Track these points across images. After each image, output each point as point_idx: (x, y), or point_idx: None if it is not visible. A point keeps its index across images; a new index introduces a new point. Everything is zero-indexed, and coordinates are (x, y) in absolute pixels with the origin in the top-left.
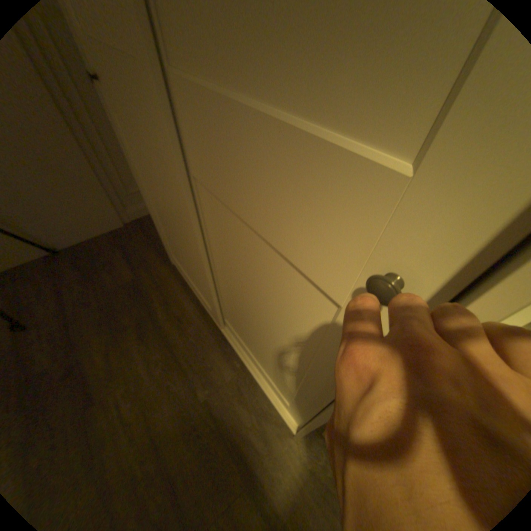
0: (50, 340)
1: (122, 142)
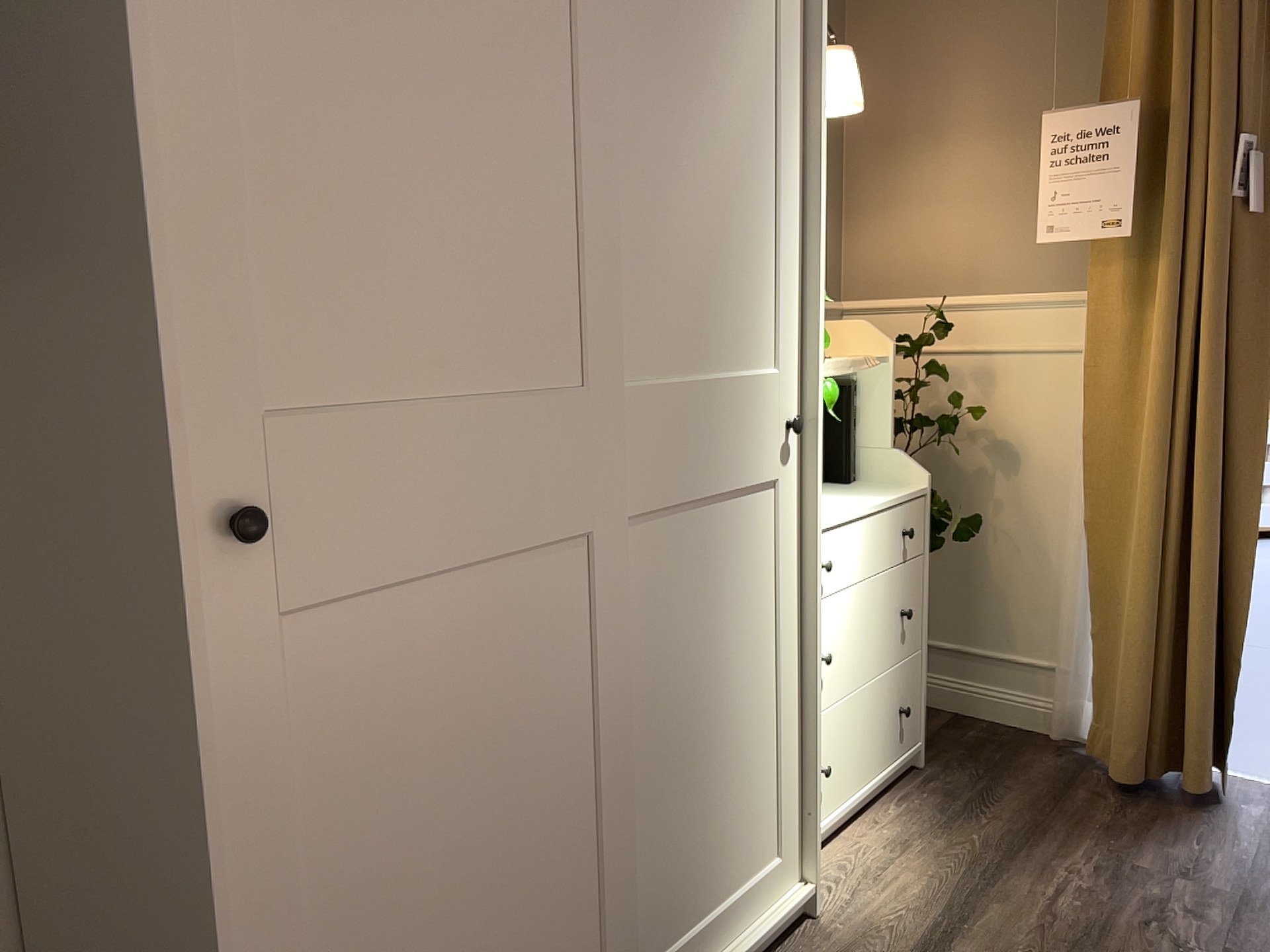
0: None
1: (268, 704)
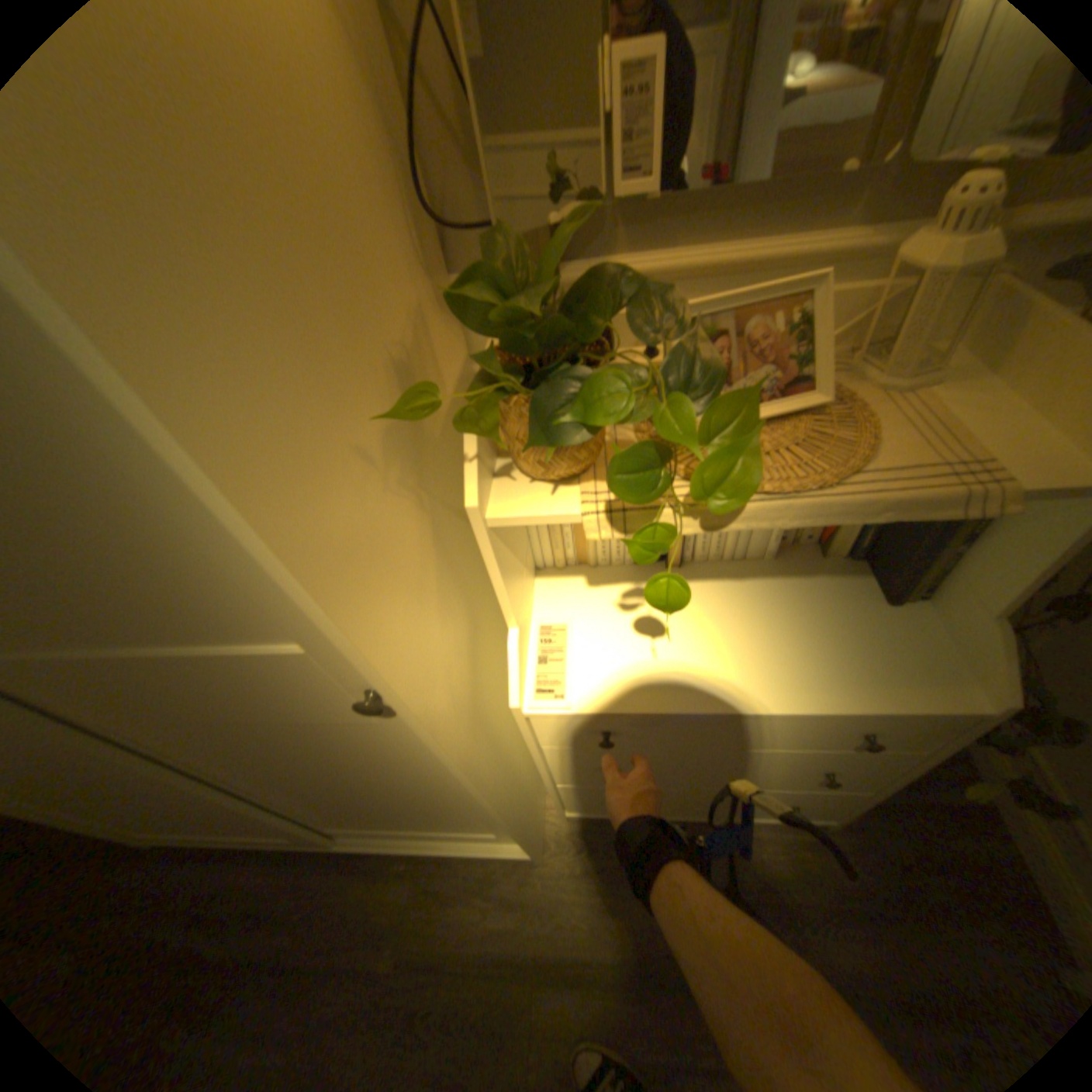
0: None
1: None
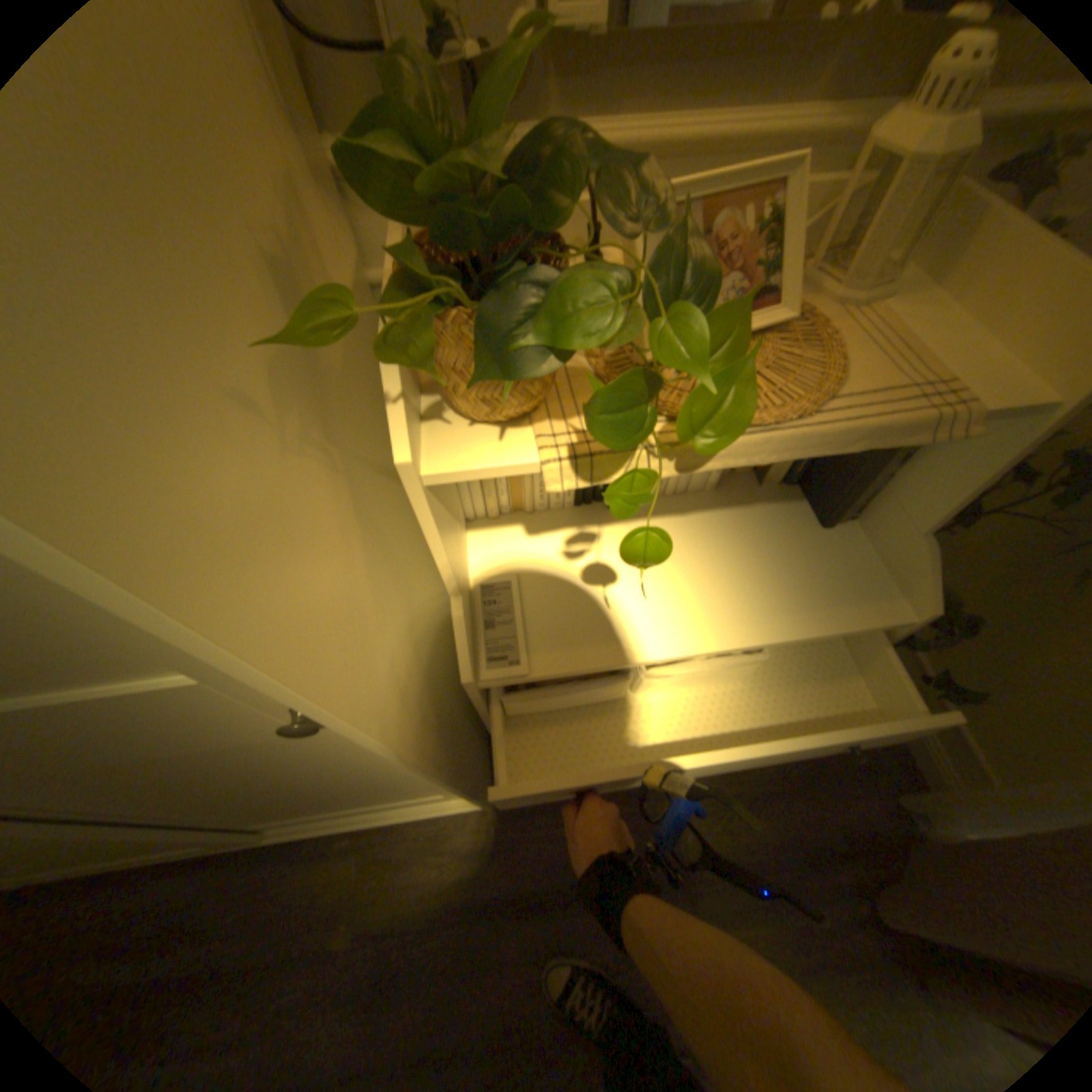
0: None
1: None
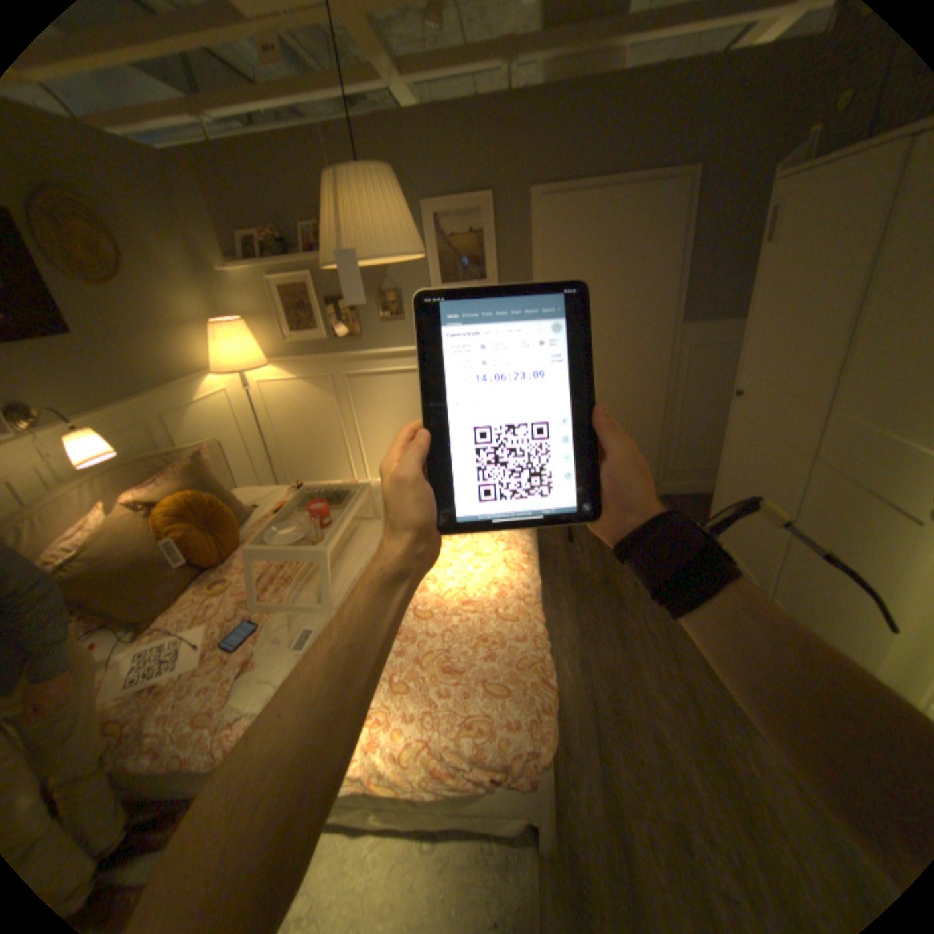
0: (593, 557)
1: (736, 430)
